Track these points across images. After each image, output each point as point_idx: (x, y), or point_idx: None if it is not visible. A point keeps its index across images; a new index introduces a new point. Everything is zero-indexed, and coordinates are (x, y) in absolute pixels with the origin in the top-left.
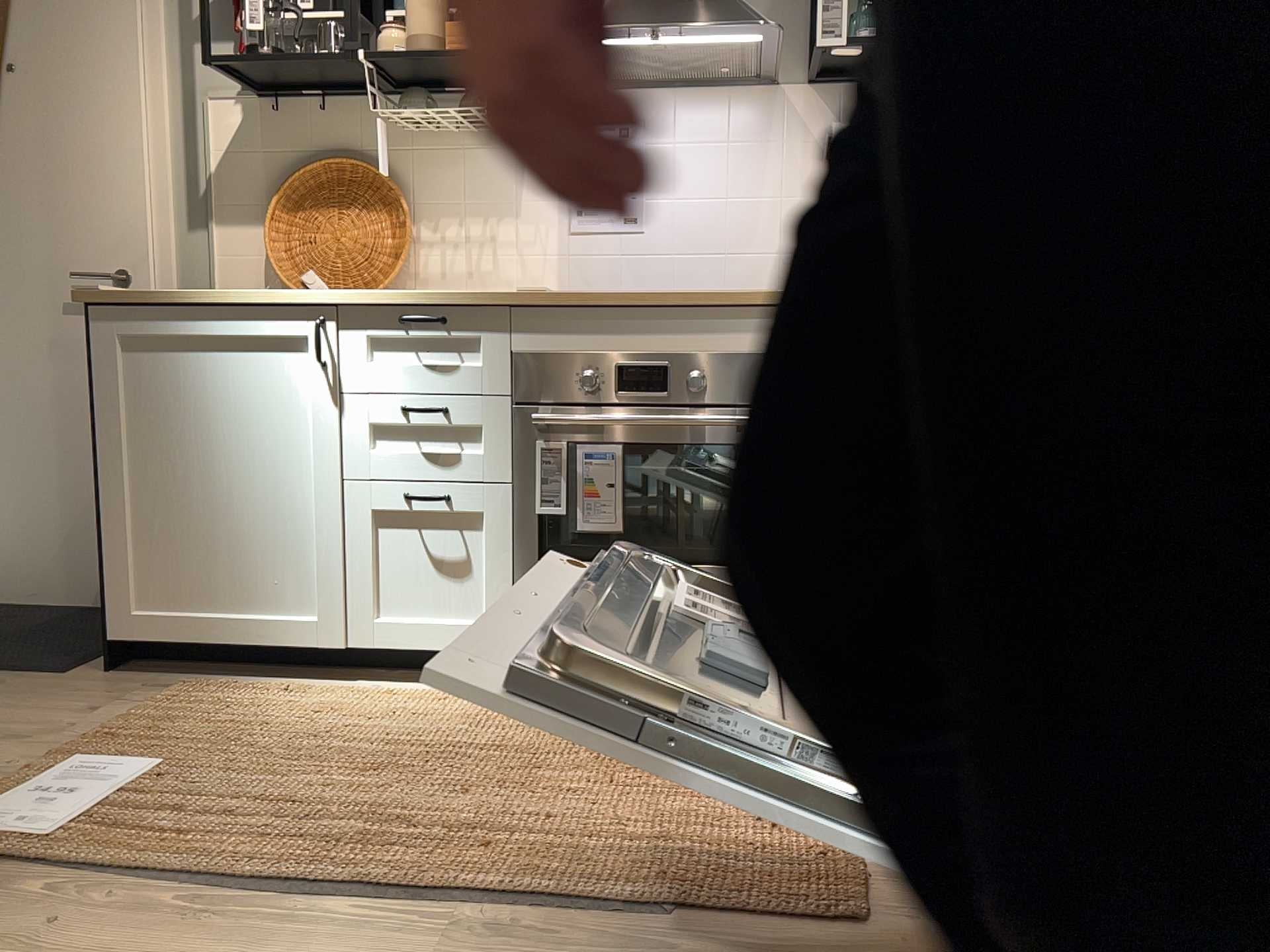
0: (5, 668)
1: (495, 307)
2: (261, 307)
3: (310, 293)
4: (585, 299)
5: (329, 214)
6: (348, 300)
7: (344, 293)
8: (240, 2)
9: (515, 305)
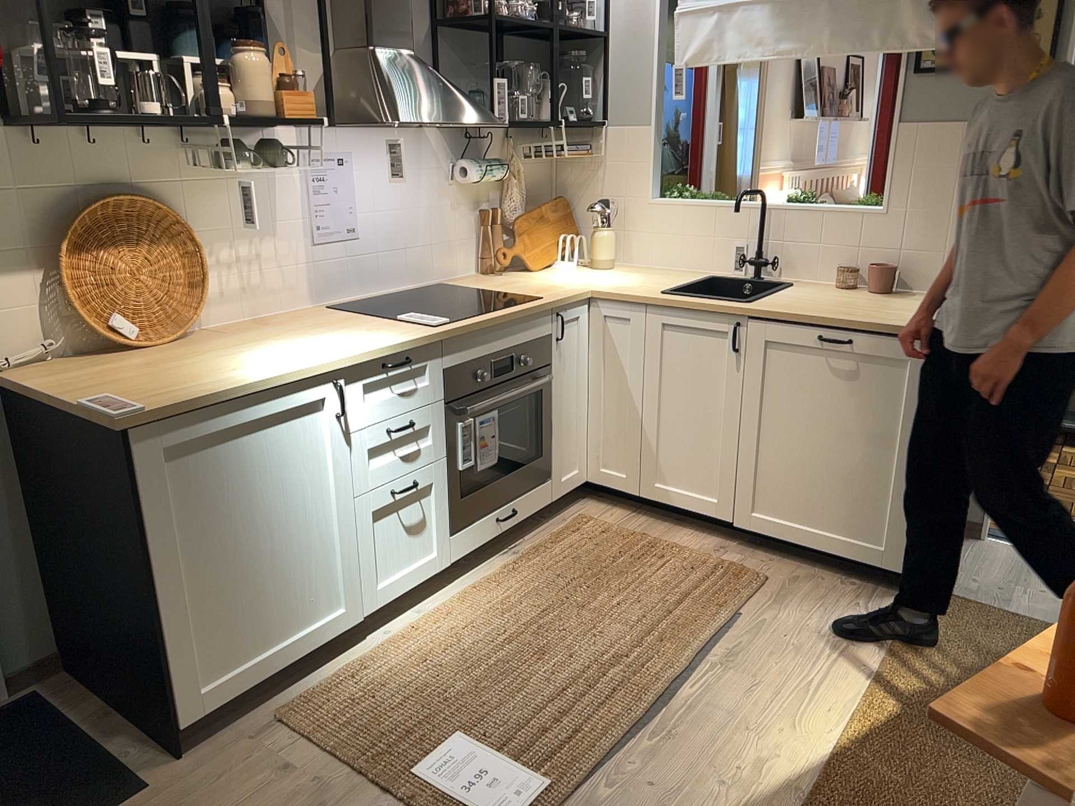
0: None
1: (435, 342)
2: (291, 384)
3: (323, 362)
4: (480, 325)
5: (121, 253)
6: (354, 361)
7: (334, 354)
8: None
9: (446, 337)
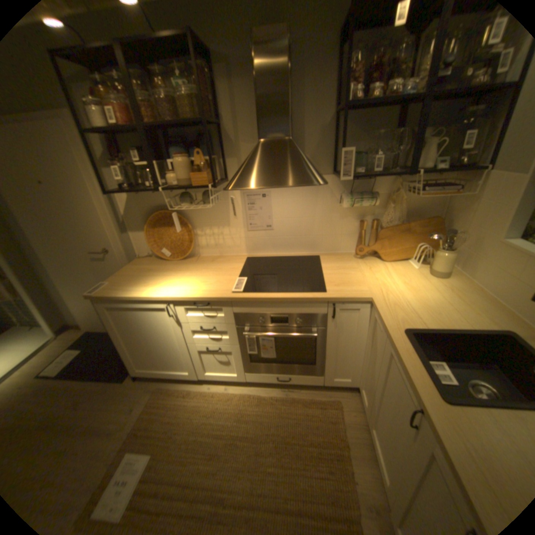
0: (105, 381)
1: (225, 301)
2: (146, 301)
3: (161, 296)
4: (256, 300)
5: (165, 229)
6: (174, 299)
7: (172, 293)
8: (111, 150)
9: (232, 300)
